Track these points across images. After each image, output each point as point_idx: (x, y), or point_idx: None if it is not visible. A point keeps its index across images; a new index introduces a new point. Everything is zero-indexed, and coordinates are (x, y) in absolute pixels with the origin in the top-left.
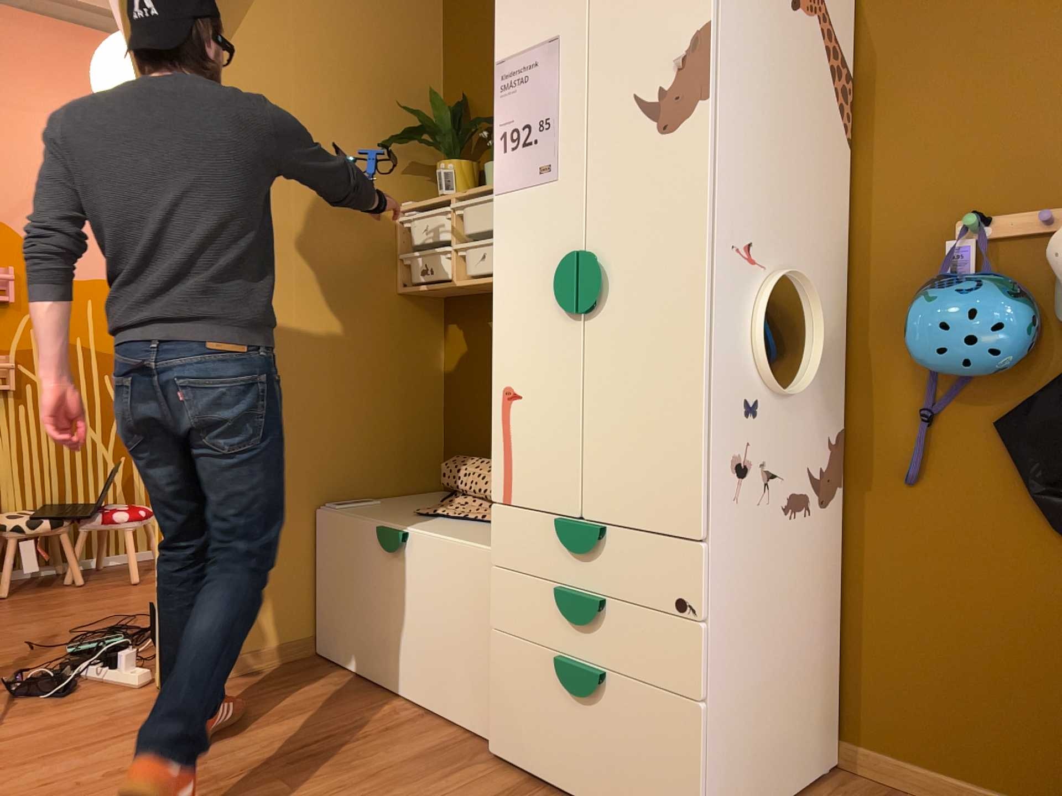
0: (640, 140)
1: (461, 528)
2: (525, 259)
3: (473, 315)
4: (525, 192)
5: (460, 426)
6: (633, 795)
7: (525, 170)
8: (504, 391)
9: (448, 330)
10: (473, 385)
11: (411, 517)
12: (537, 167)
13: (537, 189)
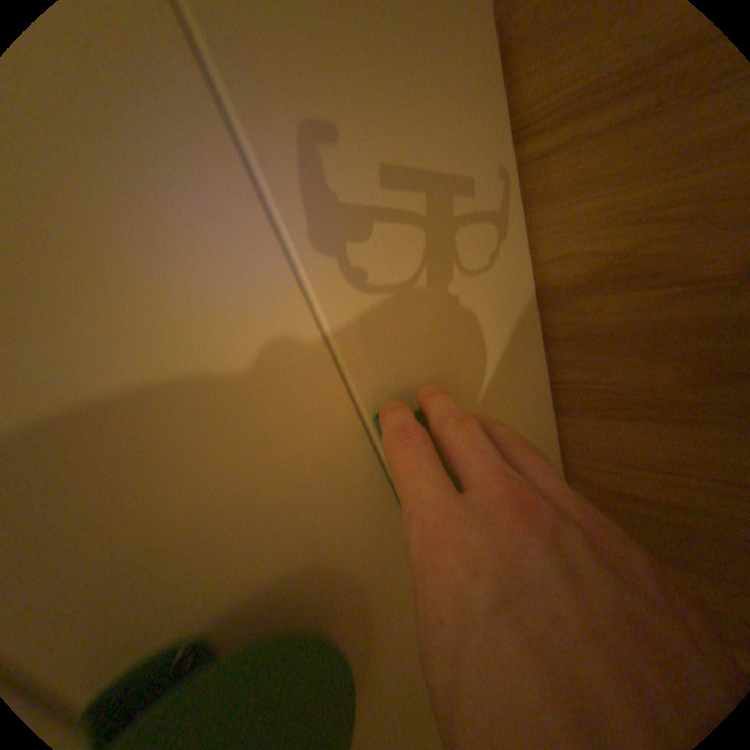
0: None
1: None
2: None
3: None
4: None
5: None
6: (500, 207)
7: None
8: None
9: None
10: None
11: None
12: None
13: None
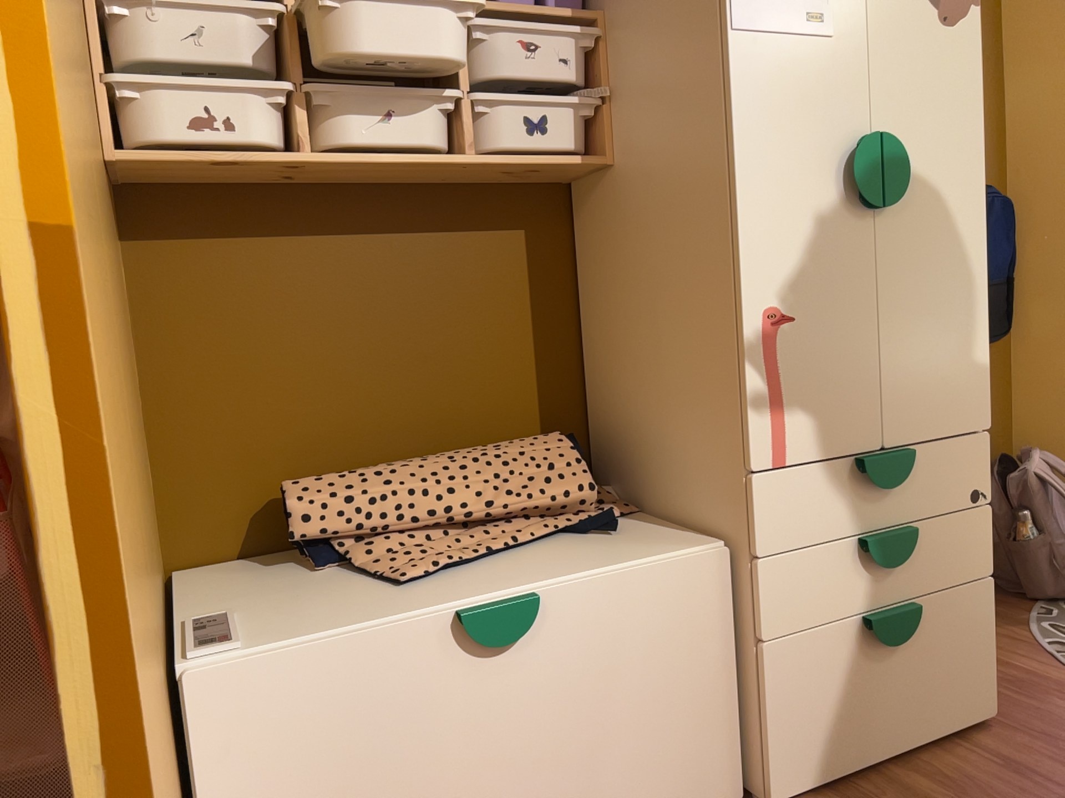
0: (923, 23)
1: (543, 560)
2: (789, 134)
3: (225, 226)
4: (785, 41)
5: (211, 437)
6: (944, 703)
7: (783, 10)
8: (768, 315)
9: (146, 256)
10: (241, 356)
11: (431, 589)
12: (803, 11)
13: (803, 42)
